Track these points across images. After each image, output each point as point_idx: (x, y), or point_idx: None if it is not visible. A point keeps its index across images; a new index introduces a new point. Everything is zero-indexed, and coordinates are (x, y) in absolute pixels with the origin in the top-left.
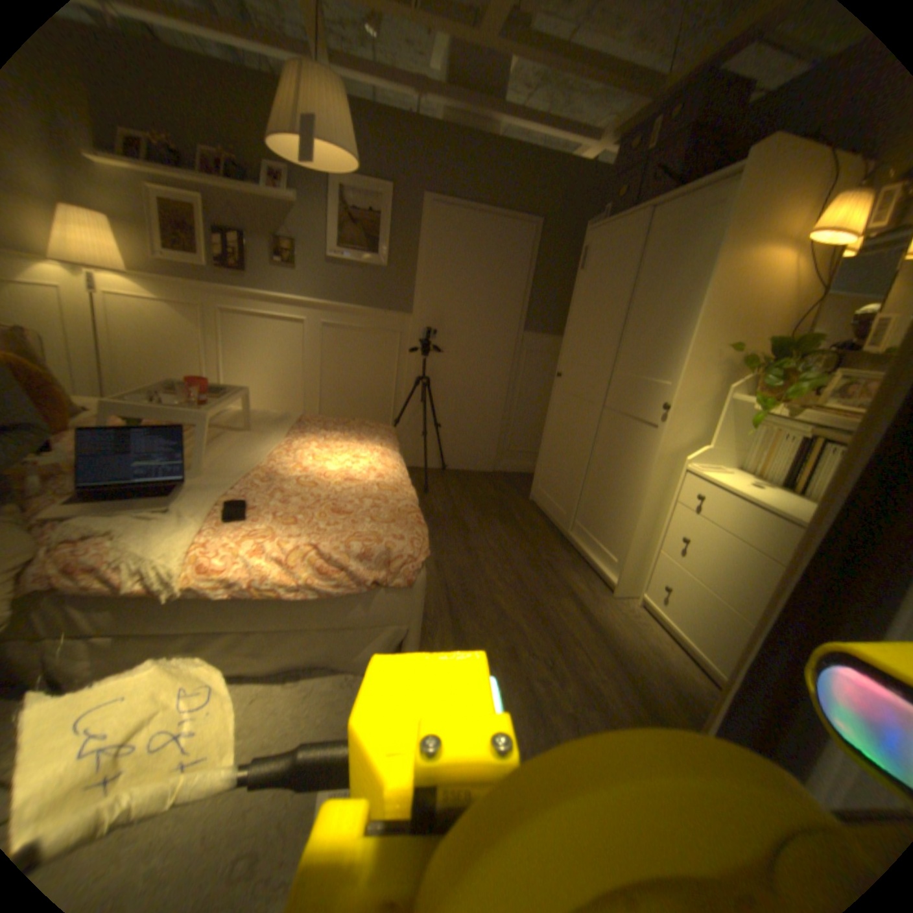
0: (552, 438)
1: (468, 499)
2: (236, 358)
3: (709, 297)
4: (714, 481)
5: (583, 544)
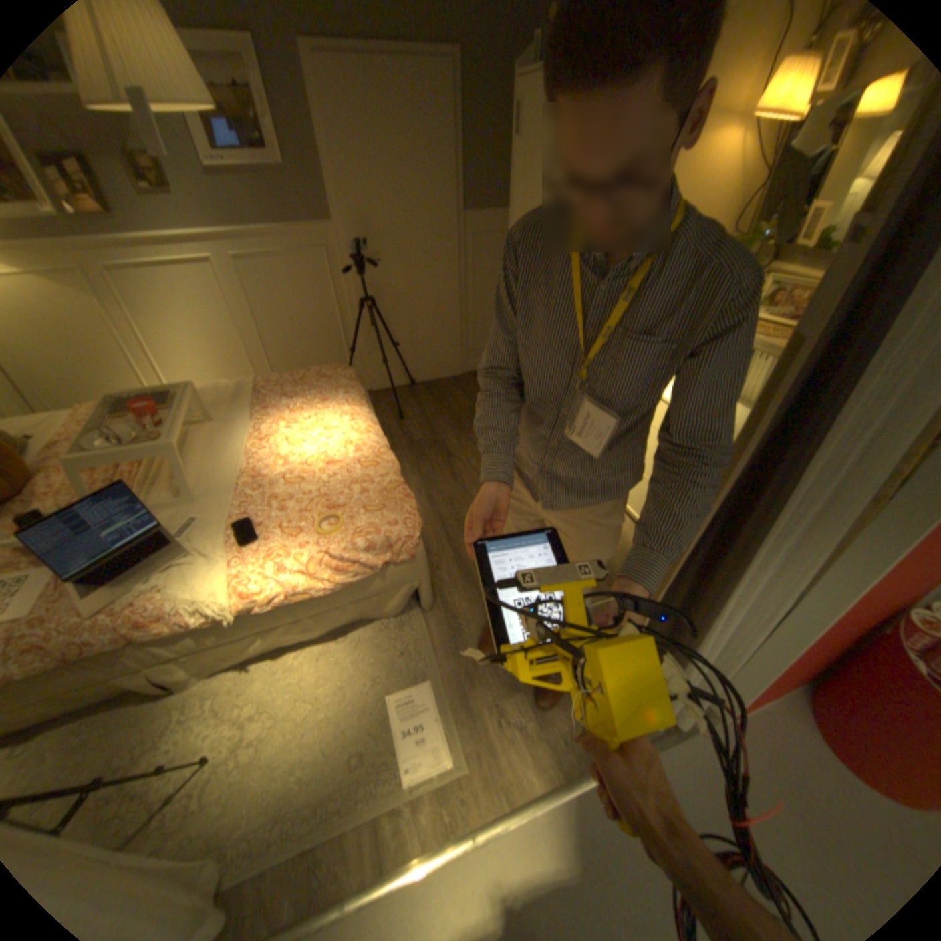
0: None
1: (444, 417)
2: (152, 322)
3: None
4: None
5: None
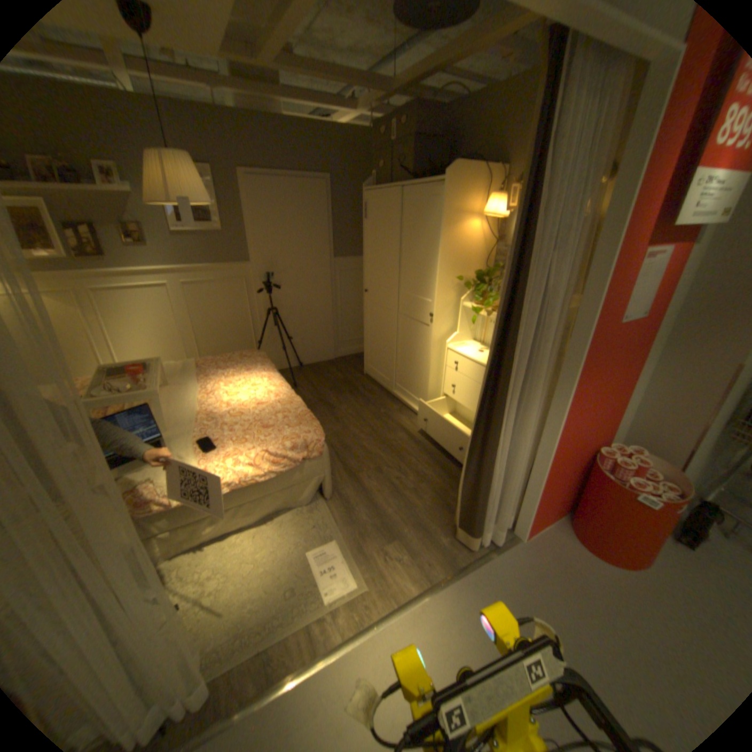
0: (370, 333)
1: (325, 384)
2: (118, 325)
3: (440, 253)
4: (460, 353)
5: (403, 396)
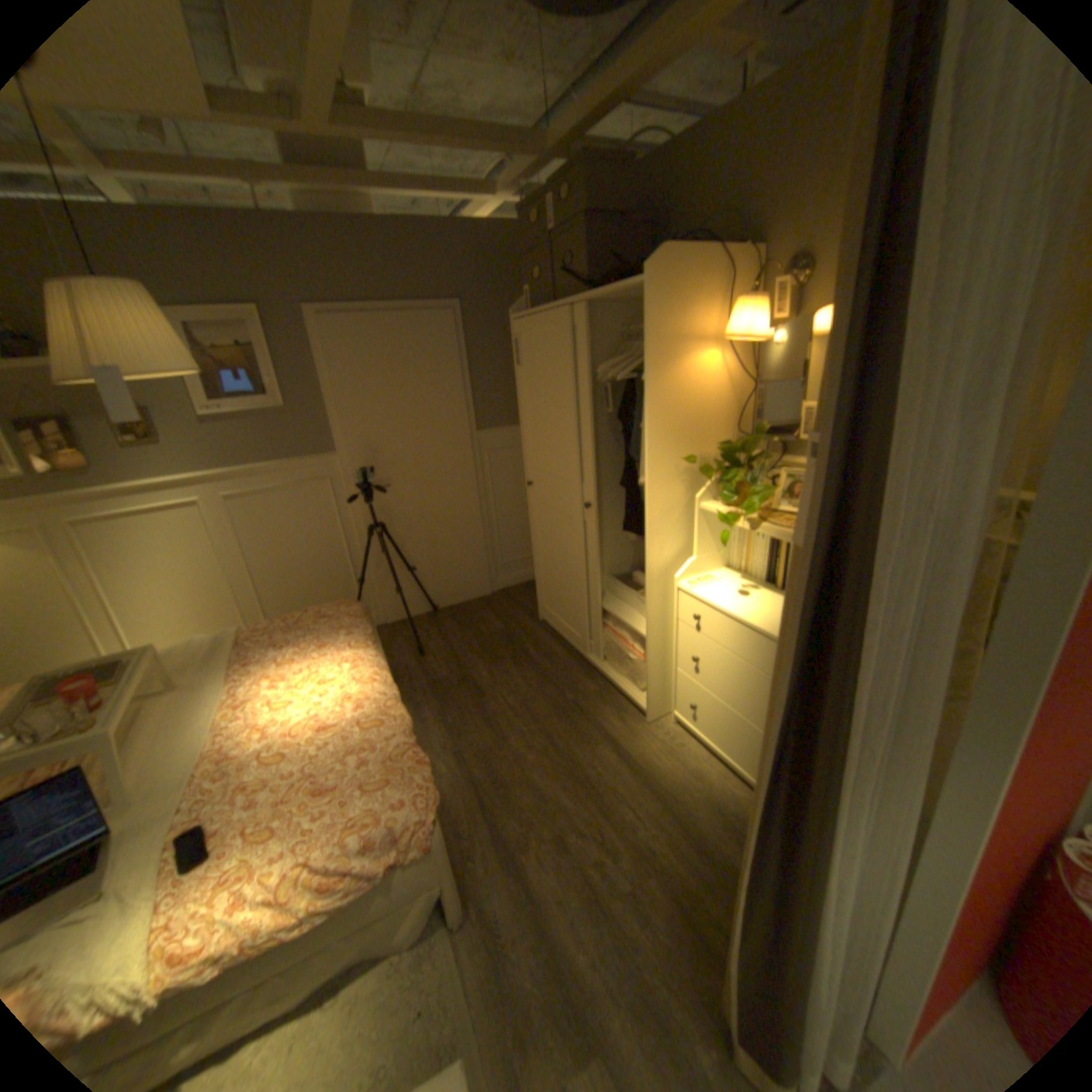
0: (544, 554)
1: (473, 646)
2: (120, 576)
3: (649, 417)
4: (704, 600)
5: (606, 668)
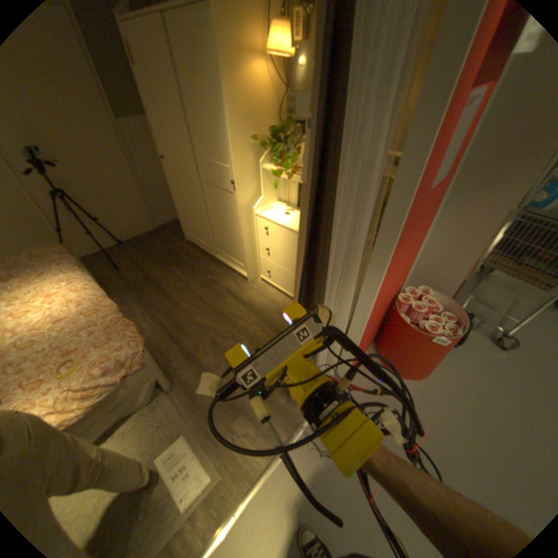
0: (180, 202)
1: (148, 260)
2: None
3: (227, 108)
4: (268, 219)
5: (225, 260)
